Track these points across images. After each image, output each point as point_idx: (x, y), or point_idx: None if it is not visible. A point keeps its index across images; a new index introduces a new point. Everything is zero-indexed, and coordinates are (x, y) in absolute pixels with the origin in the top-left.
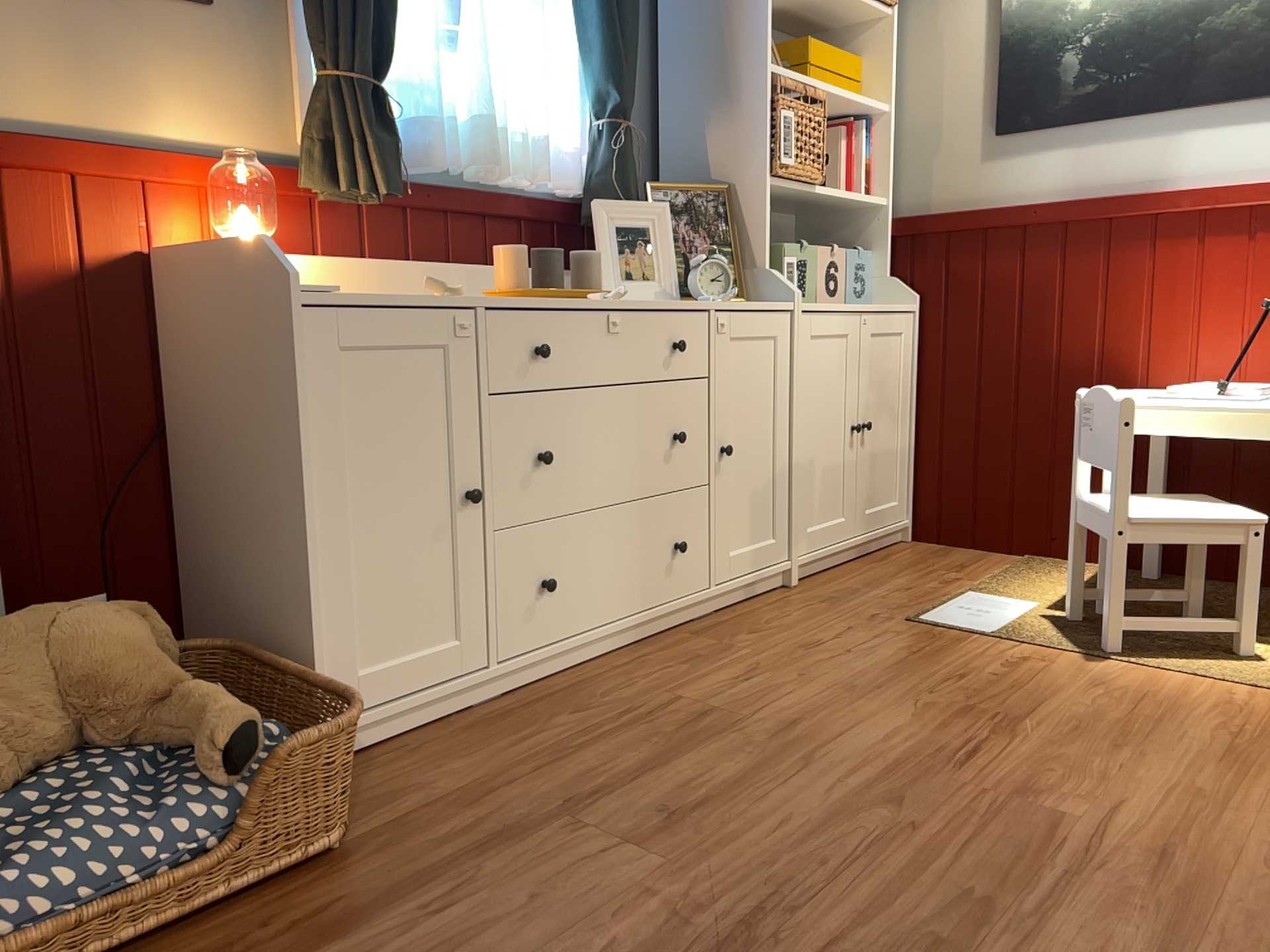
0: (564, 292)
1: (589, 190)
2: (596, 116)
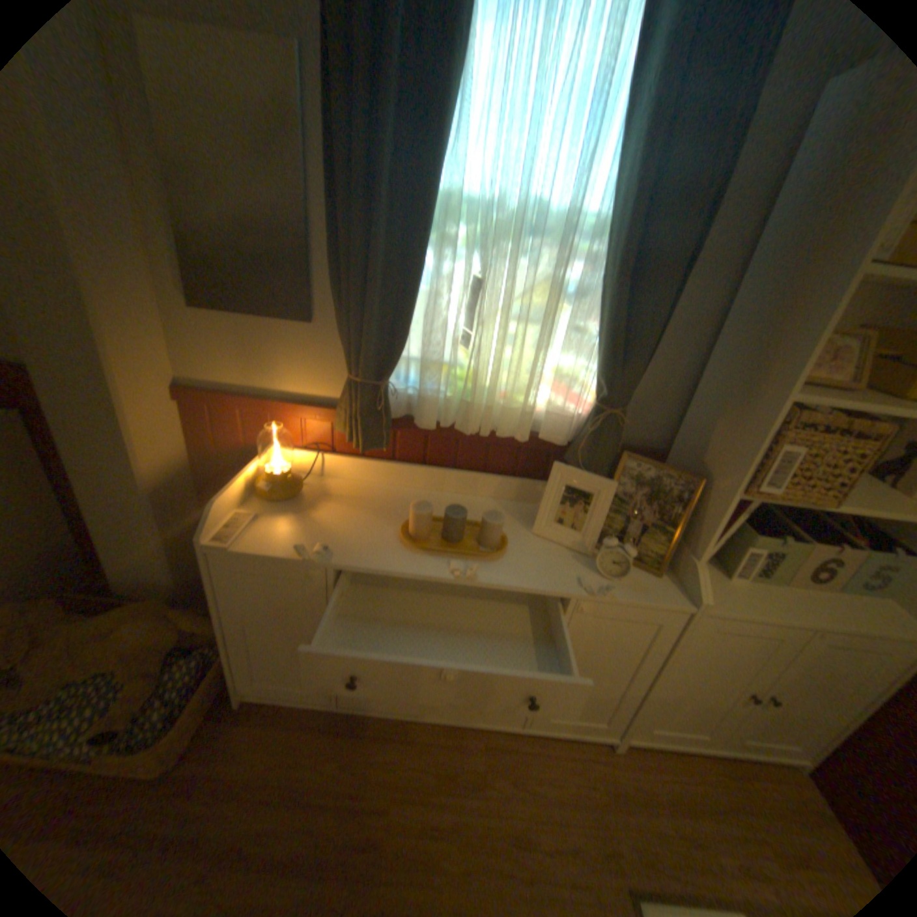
0: (440, 552)
1: (574, 445)
2: (597, 394)
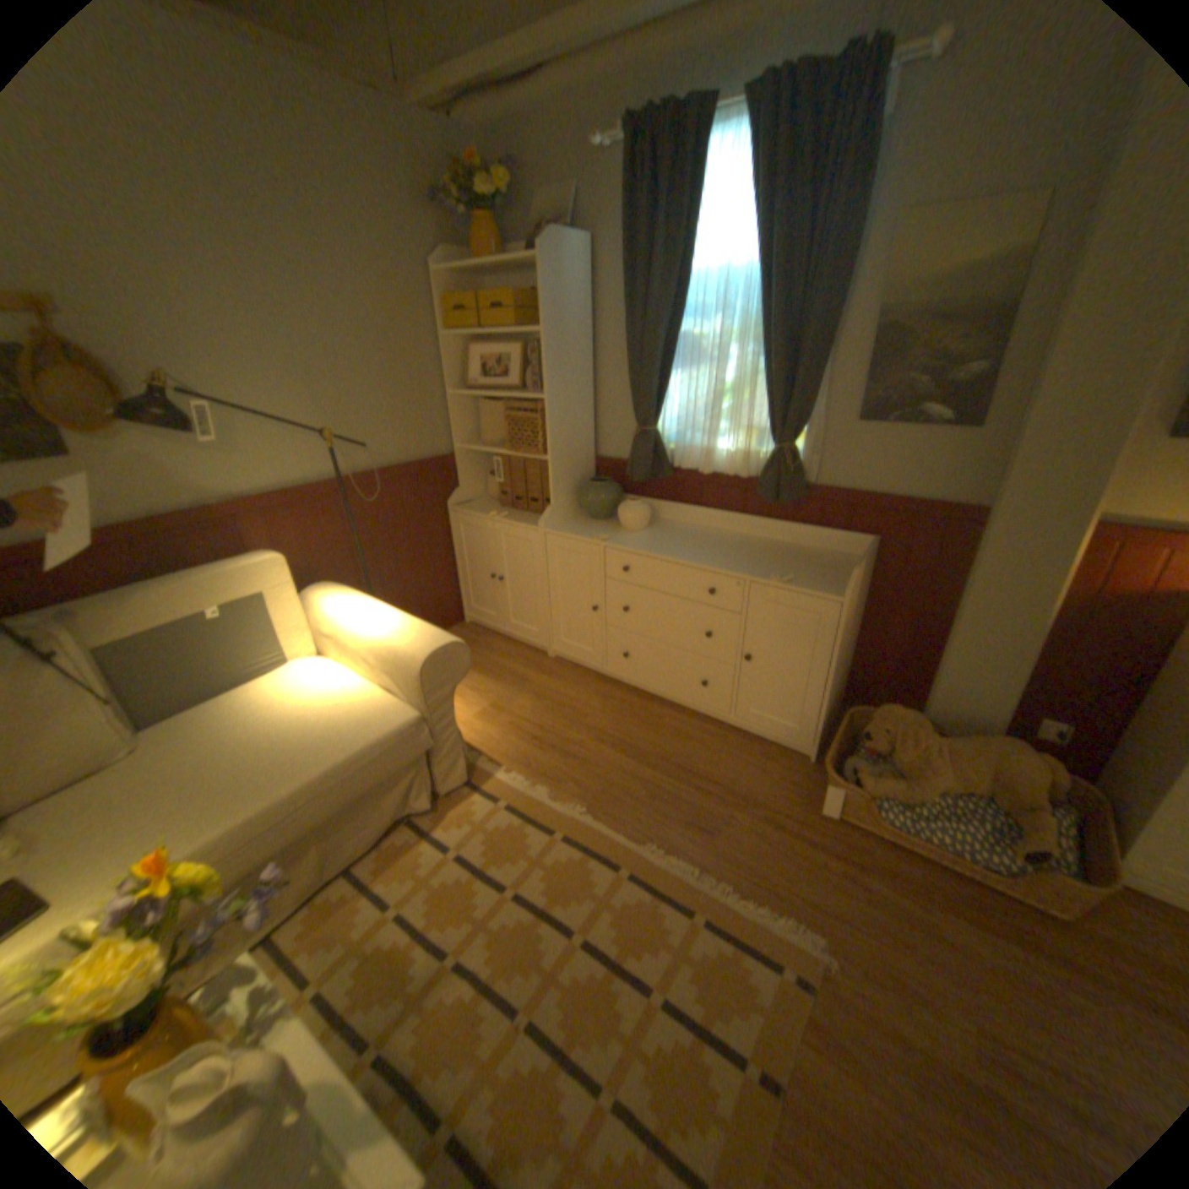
0: None
1: None
2: None
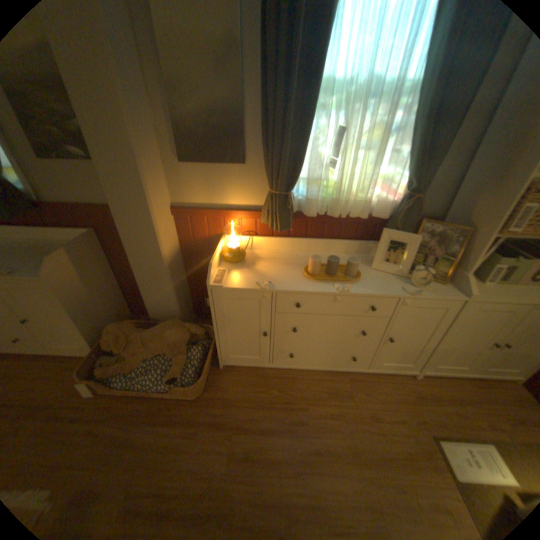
0: (327, 280)
1: (392, 218)
2: (407, 187)
